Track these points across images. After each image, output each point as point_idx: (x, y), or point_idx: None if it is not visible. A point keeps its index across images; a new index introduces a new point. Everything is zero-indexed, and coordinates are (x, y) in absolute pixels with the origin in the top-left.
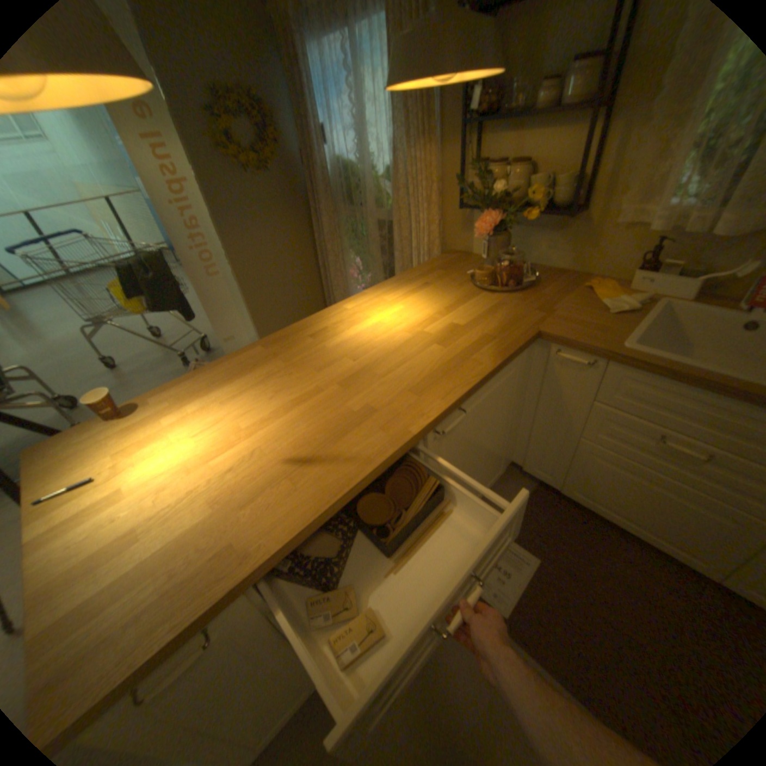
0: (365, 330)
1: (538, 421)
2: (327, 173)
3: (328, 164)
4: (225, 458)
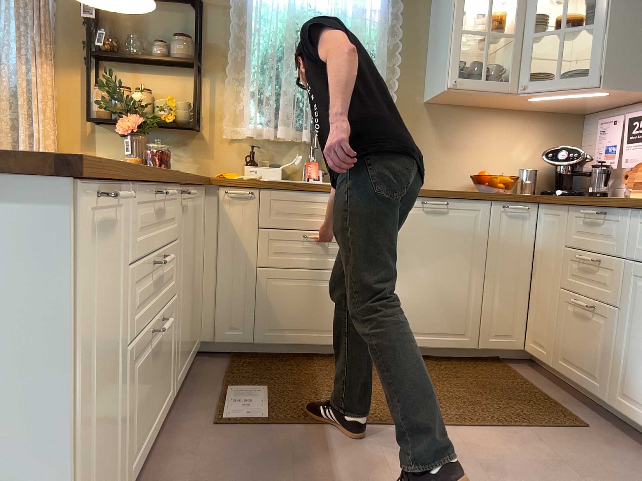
0: None
1: (219, 270)
2: None
3: None
4: None
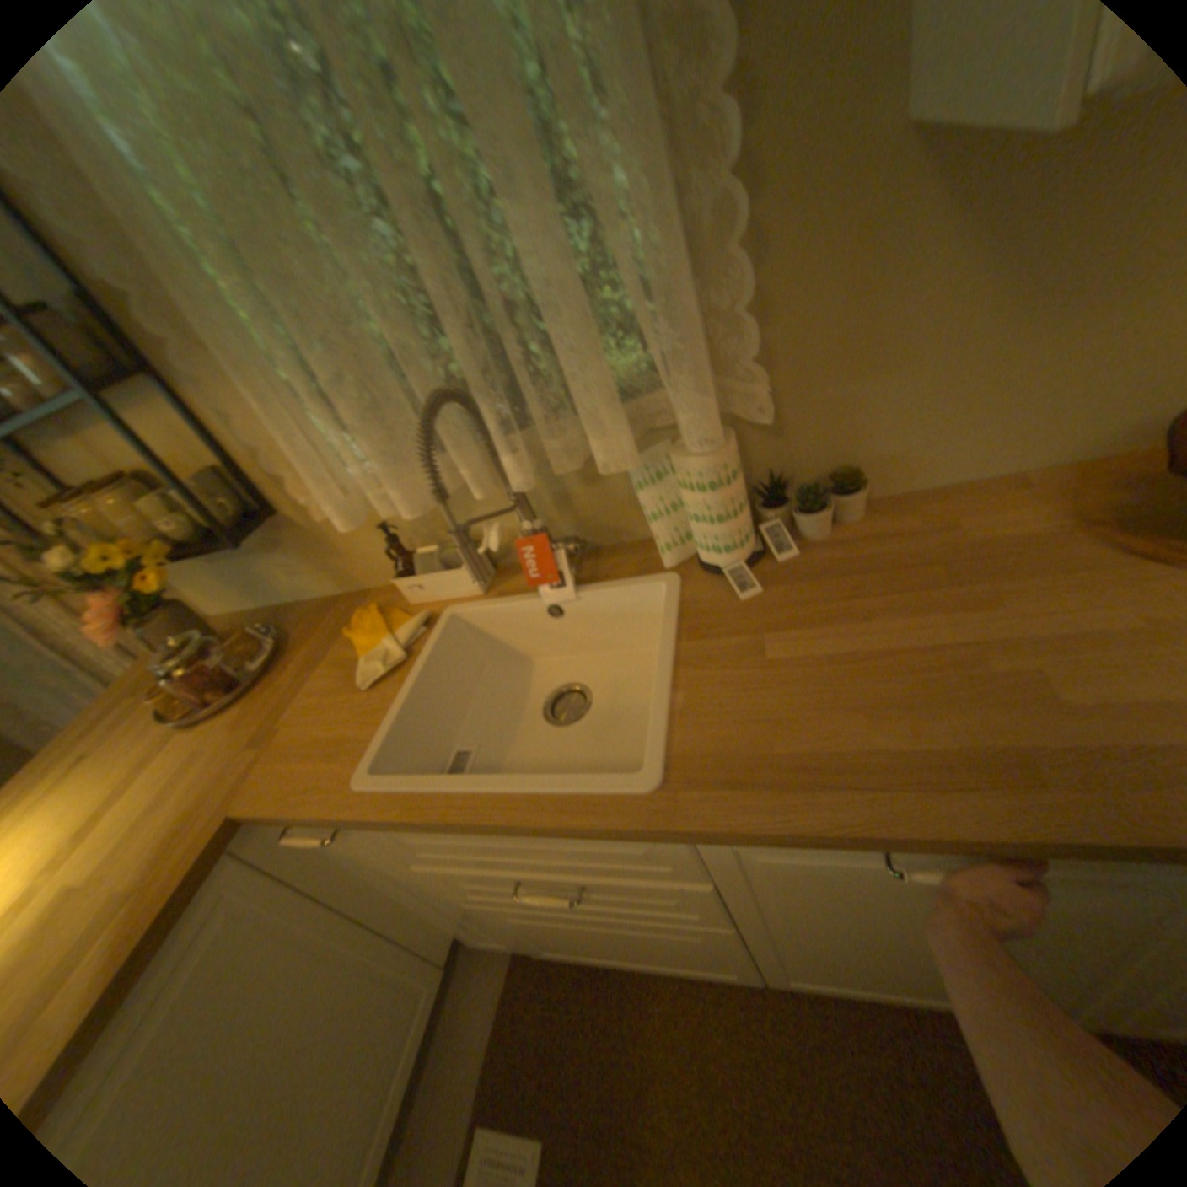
0: None
1: (396, 900)
2: None
3: None
4: None
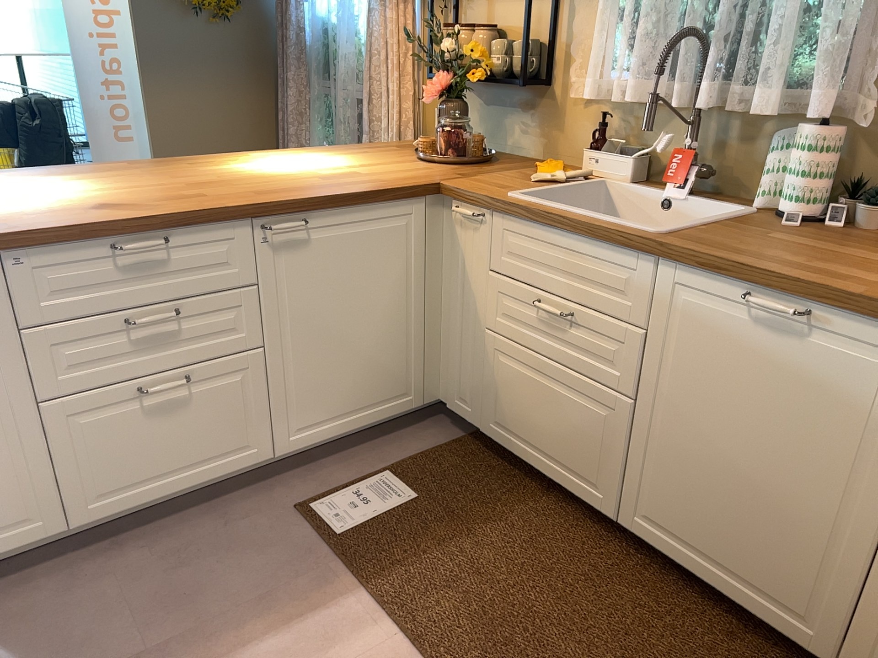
0: (254, 166)
1: (451, 315)
2: (306, 38)
3: (310, 28)
4: (36, 200)
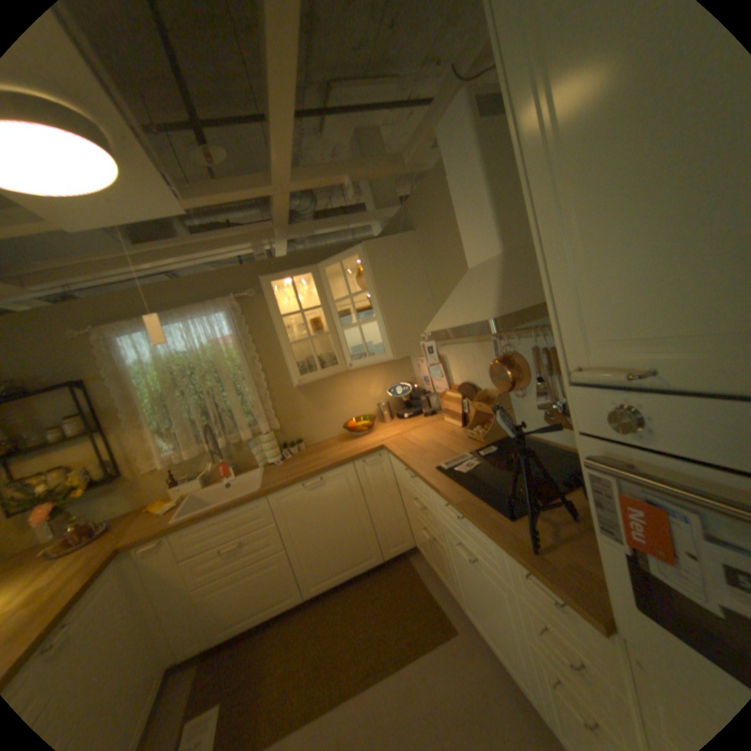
0: None
1: (157, 609)
2: None
3: None
4: None
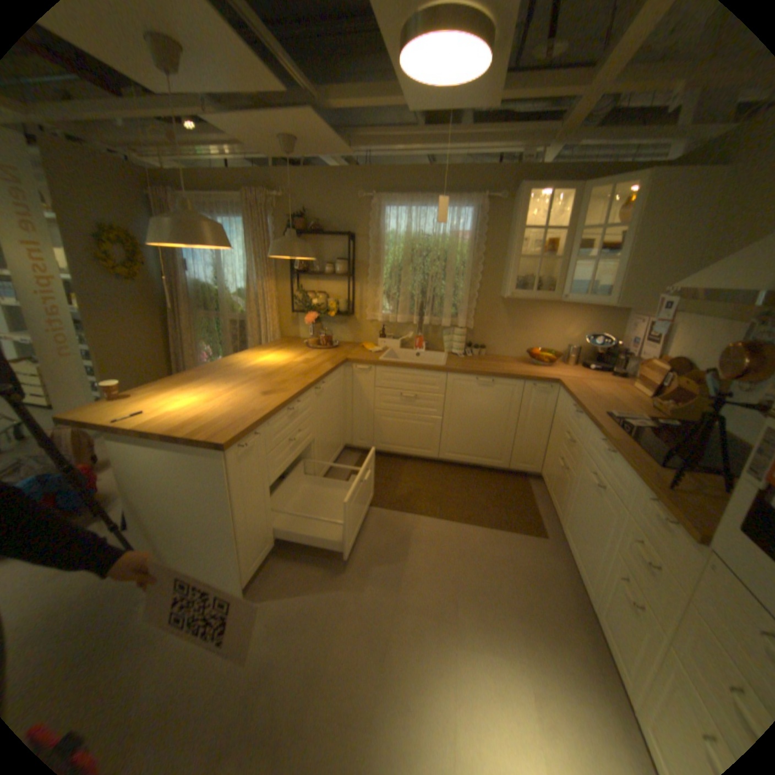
0: (259, 363)
1: (354, 408)
2: (186, 289)
3: (187, 284)
4: (222, 398)
